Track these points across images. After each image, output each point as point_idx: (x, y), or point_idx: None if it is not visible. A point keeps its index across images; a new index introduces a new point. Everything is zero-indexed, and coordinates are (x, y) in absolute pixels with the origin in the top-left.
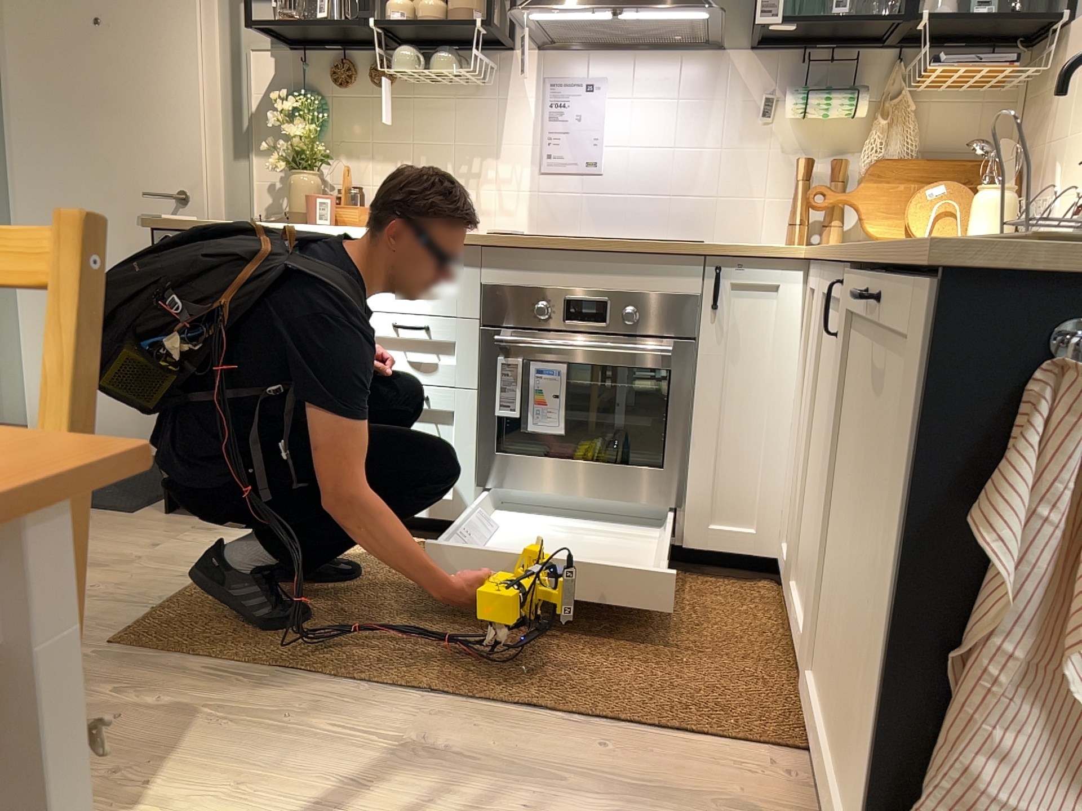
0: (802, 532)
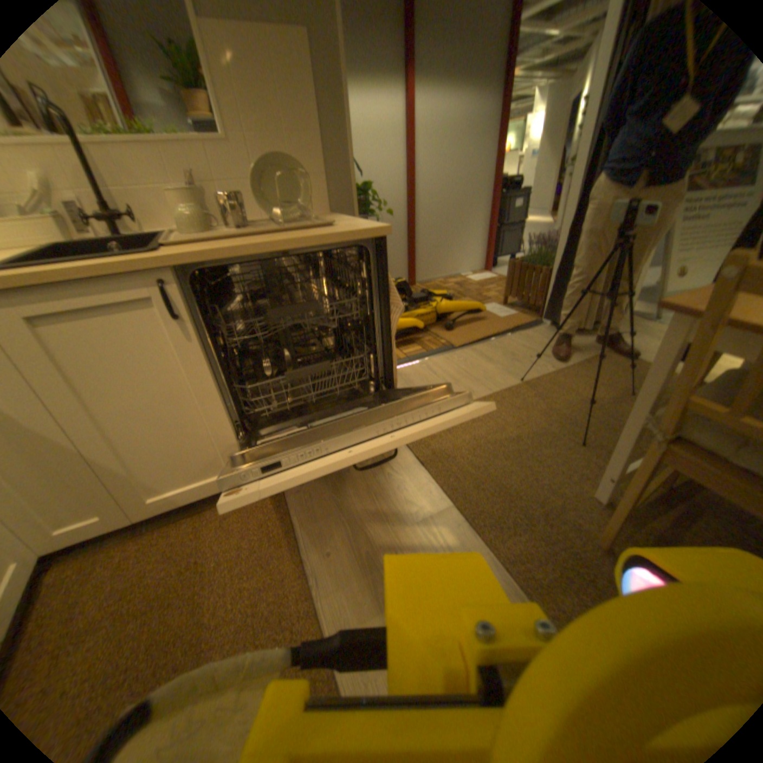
0: (129, 477)
